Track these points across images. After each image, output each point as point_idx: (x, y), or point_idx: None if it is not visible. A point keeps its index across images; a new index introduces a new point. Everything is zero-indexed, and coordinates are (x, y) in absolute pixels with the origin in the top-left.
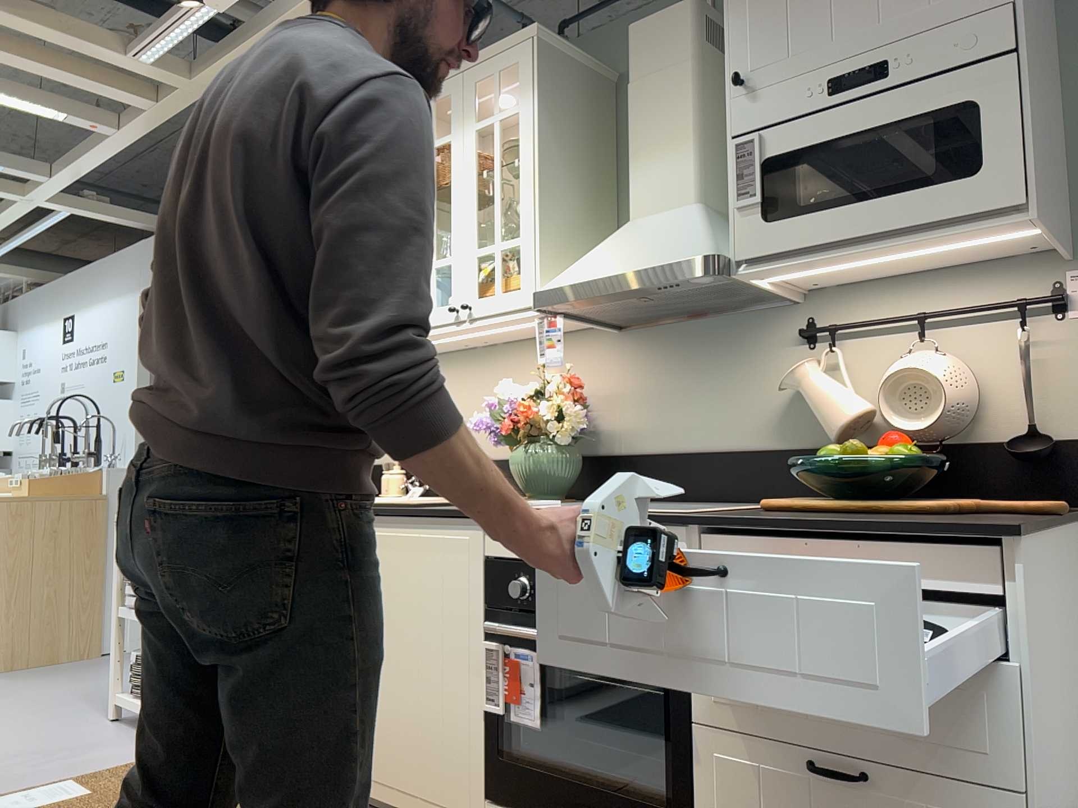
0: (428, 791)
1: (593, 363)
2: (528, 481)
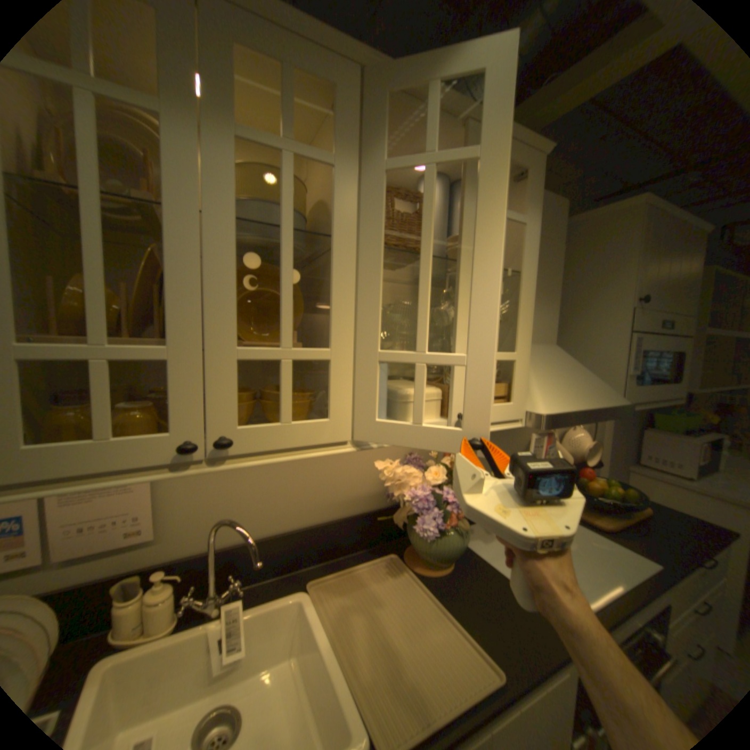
0: None
1: None
2: (445, 554)
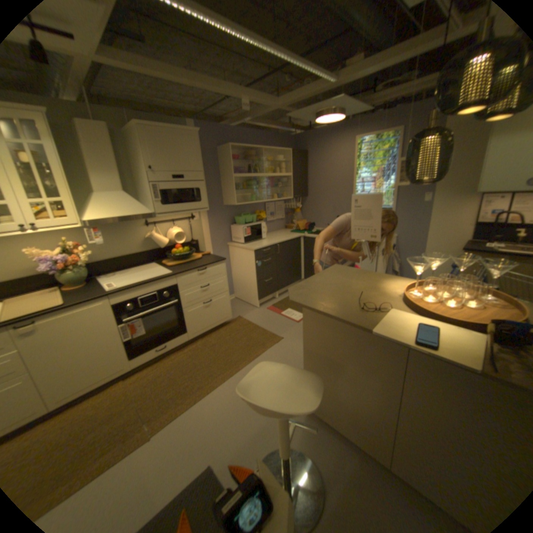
0: (104, 376)
1: (67, 235)
2: (74, 281)
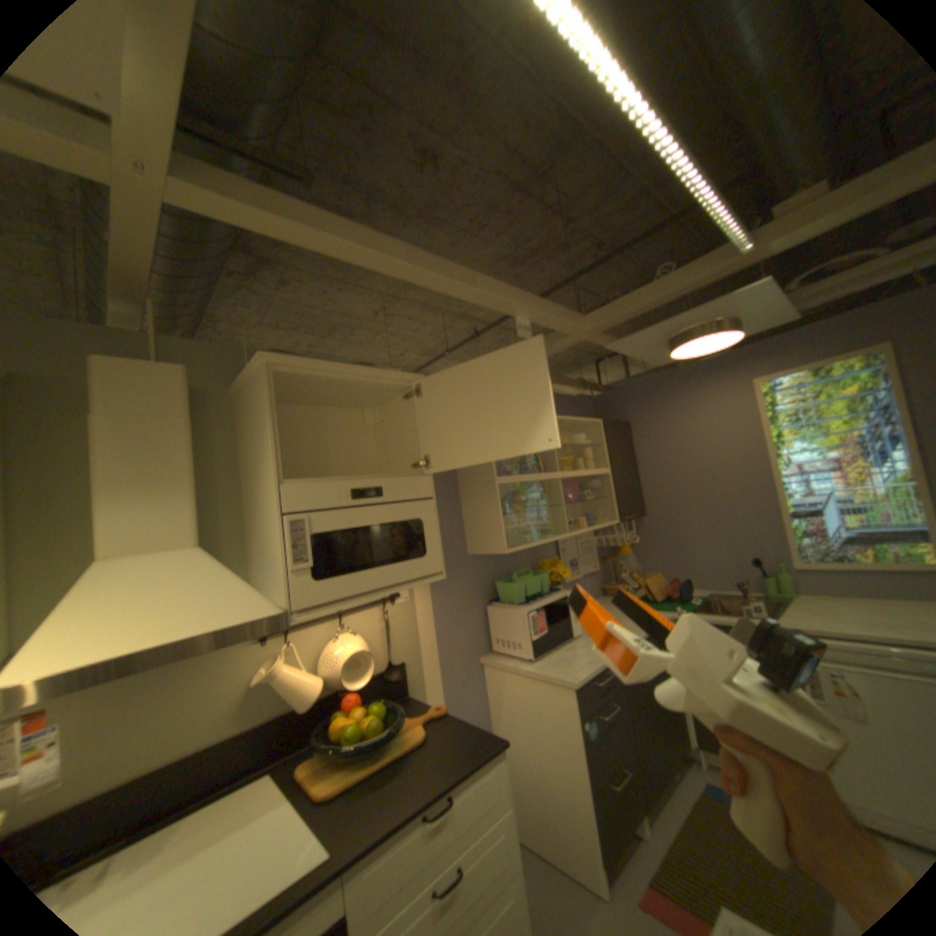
0: None
1: None
2: None
